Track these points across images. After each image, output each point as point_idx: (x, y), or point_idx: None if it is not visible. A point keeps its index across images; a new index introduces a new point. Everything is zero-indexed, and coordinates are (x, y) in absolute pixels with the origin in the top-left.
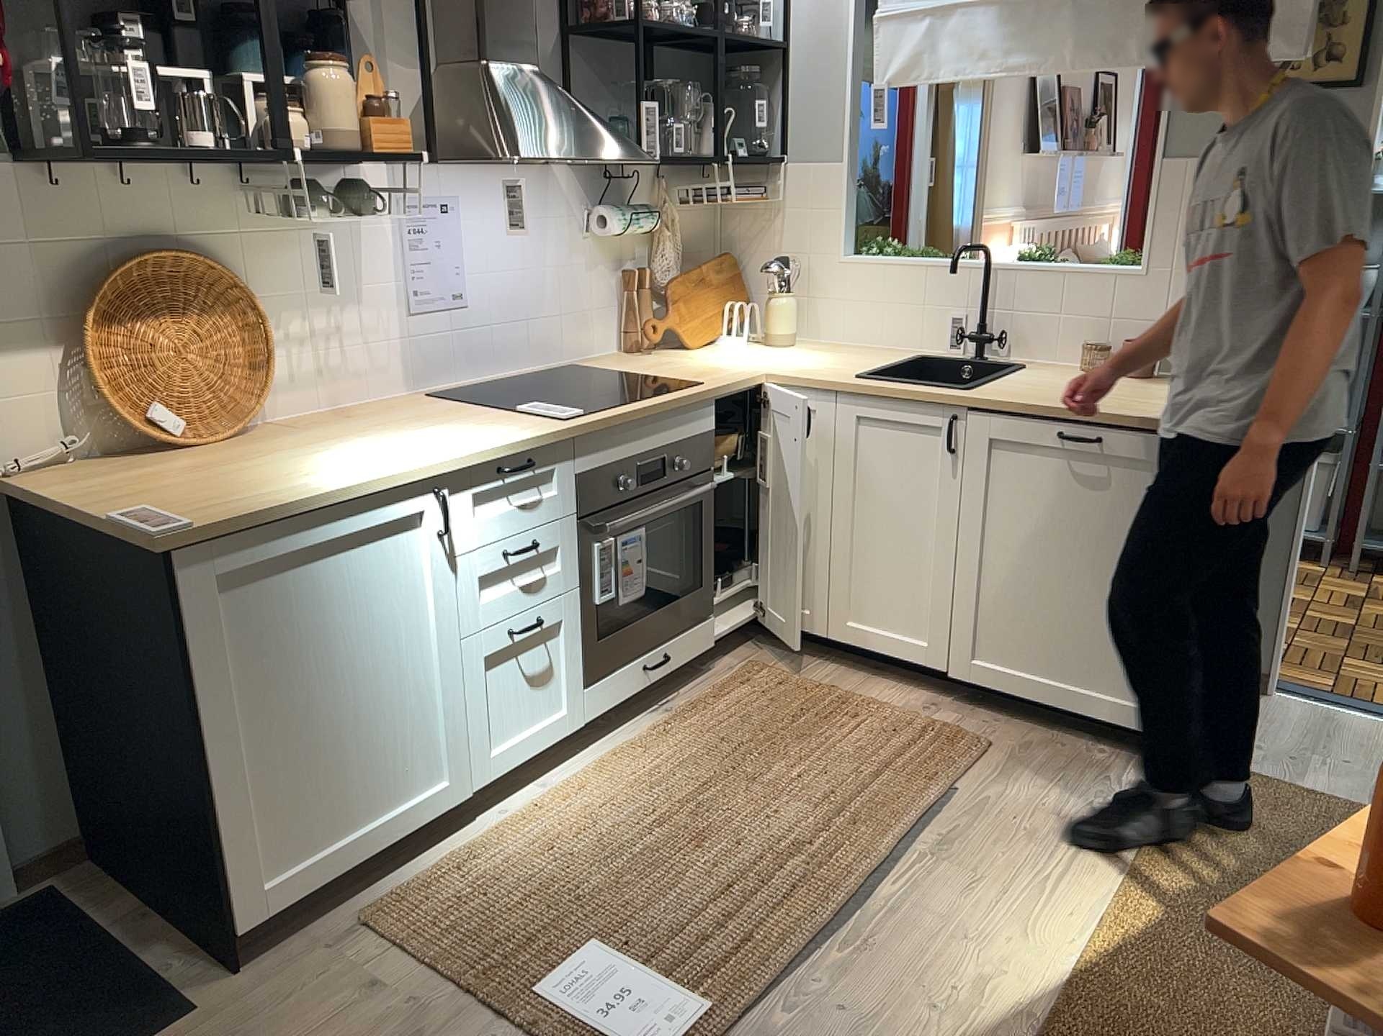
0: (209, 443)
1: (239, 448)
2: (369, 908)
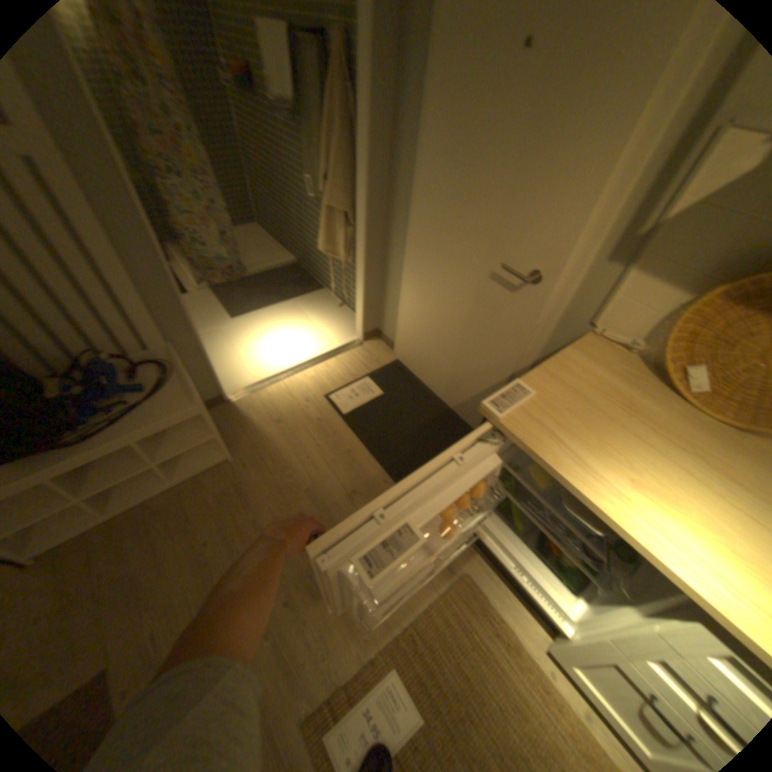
0: (705, 411)
1: (704, 430)
2: (467, 580)
